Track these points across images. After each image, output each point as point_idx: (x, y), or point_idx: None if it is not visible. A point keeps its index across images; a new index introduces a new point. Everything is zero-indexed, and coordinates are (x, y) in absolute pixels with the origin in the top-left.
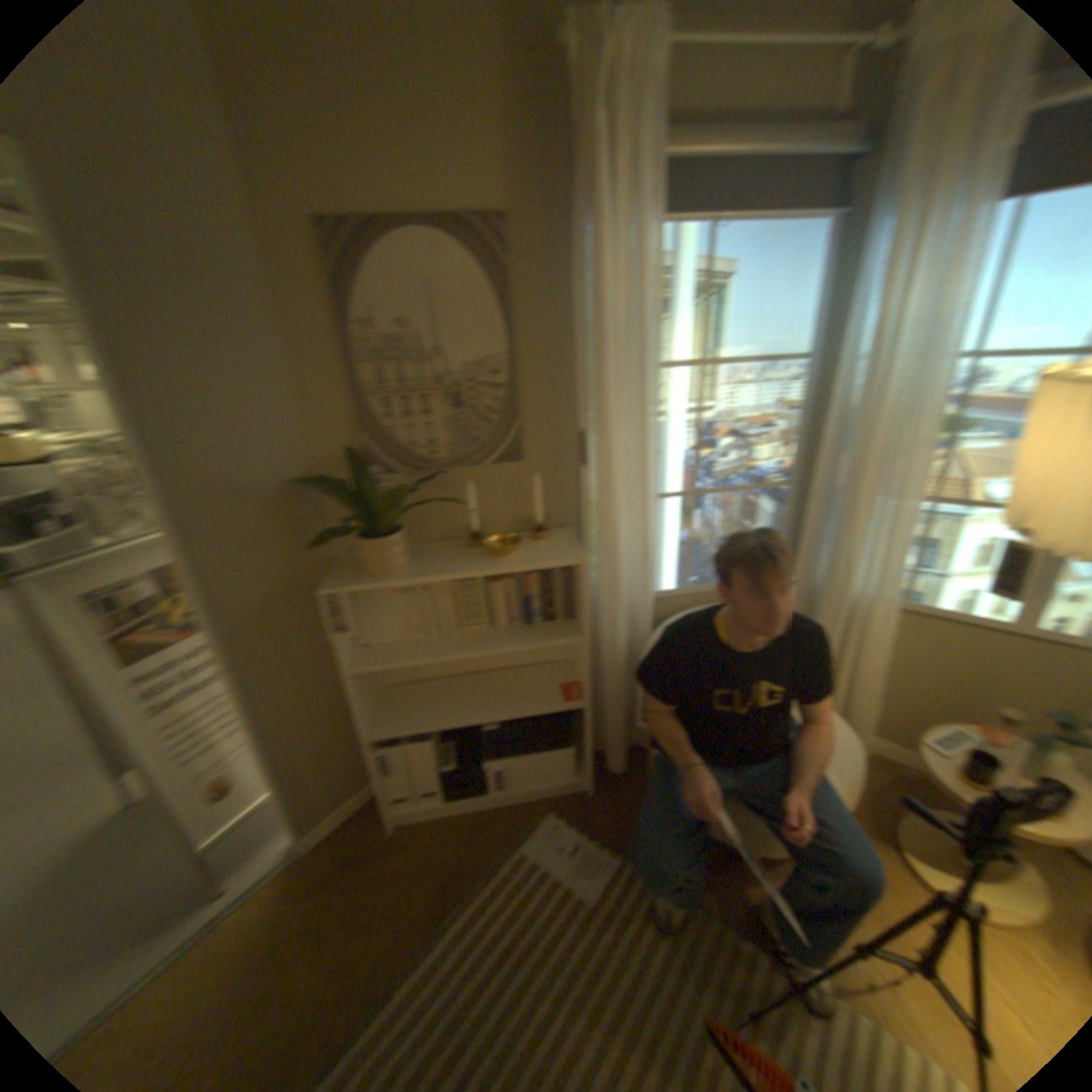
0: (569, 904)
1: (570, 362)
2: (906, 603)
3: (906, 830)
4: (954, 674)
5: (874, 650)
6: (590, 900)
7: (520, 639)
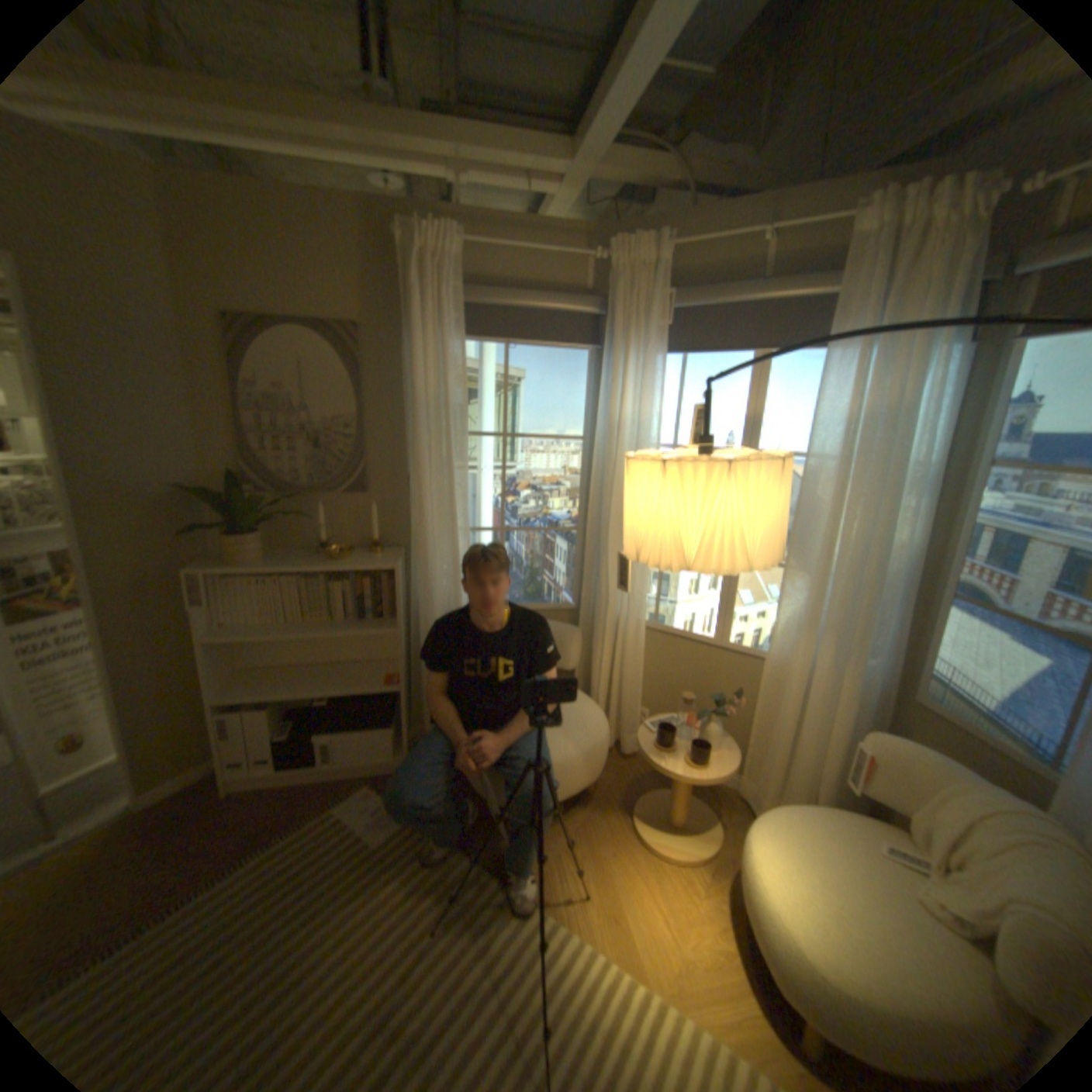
0: (354, 847)
1: (404, 425)
2: (654, 624)
3: (642, 802)
4: (688, 681)
5: (629, 659)
6: (373, 845)
7: (347, 628)
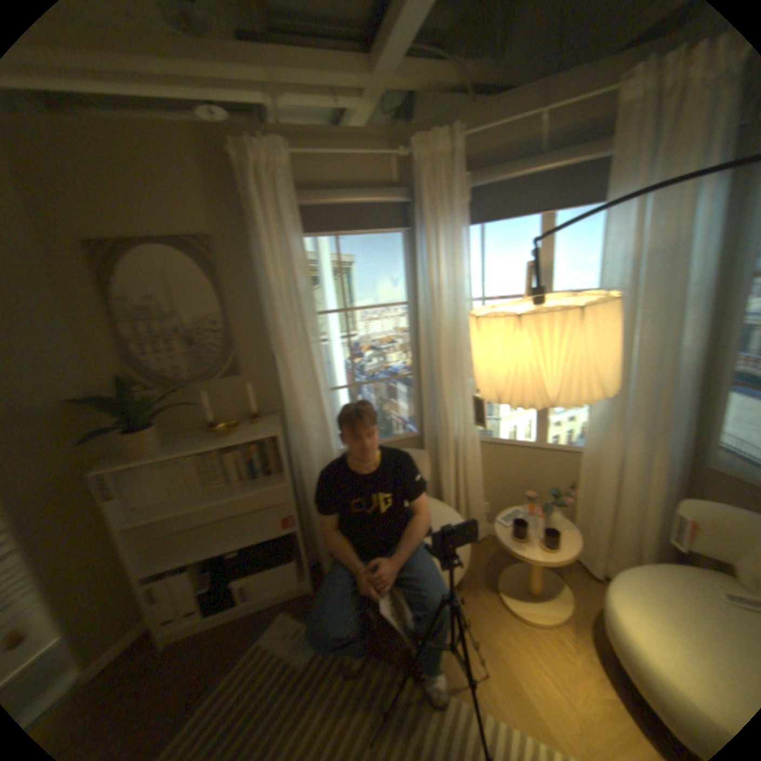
0: (287, 673)
1: (264, 315)
2: (485, 438)
3: (503, 579)
4: (518, 477)
5: (472, 468)
6: (302, 667)
7: (246, 490)
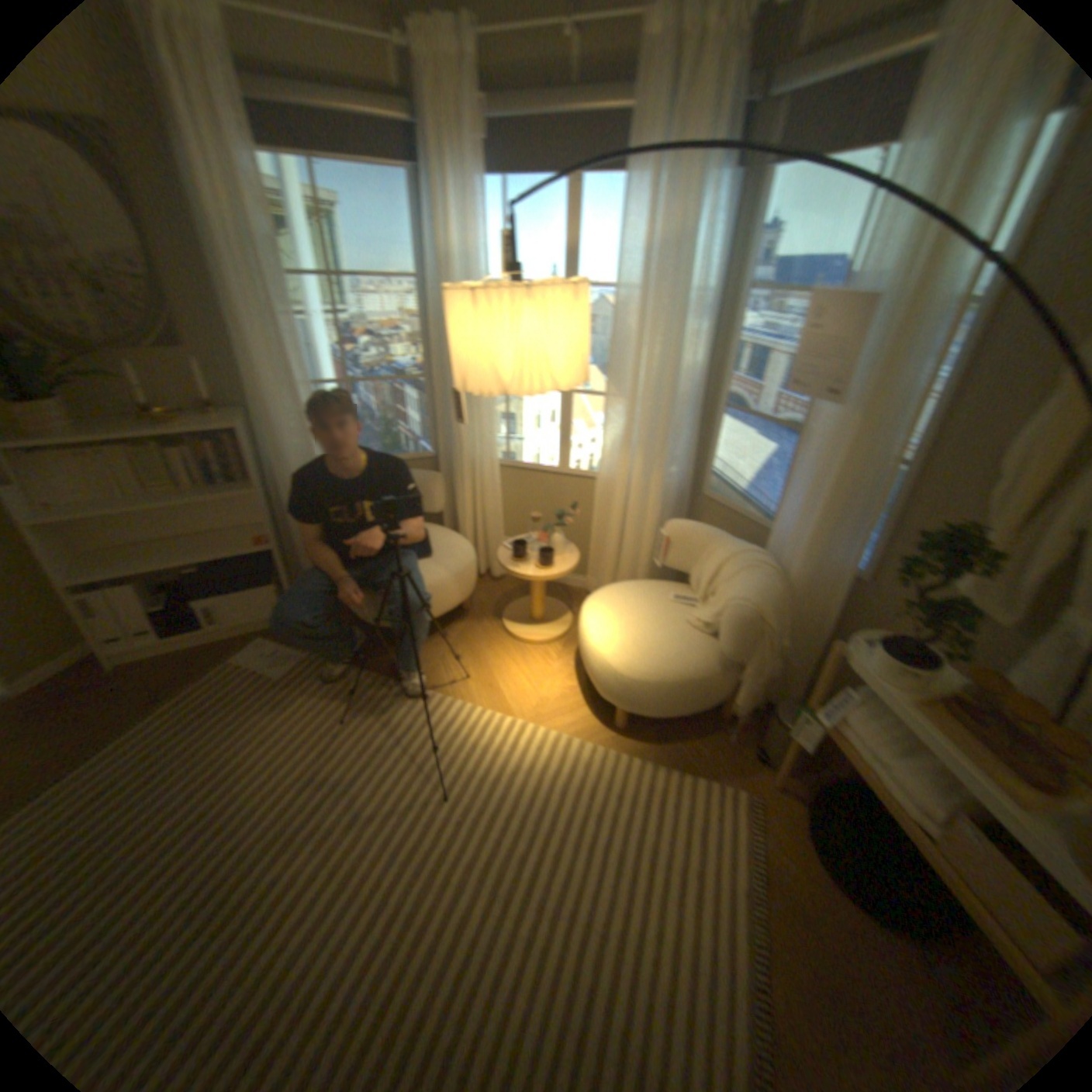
0: (255, 684)
1: (199, 263)
2: (504, 462)
3: (507, 608)
4: (538, 508)
5: (485, 495)
6: (273, 679)
7: (193, 496)
